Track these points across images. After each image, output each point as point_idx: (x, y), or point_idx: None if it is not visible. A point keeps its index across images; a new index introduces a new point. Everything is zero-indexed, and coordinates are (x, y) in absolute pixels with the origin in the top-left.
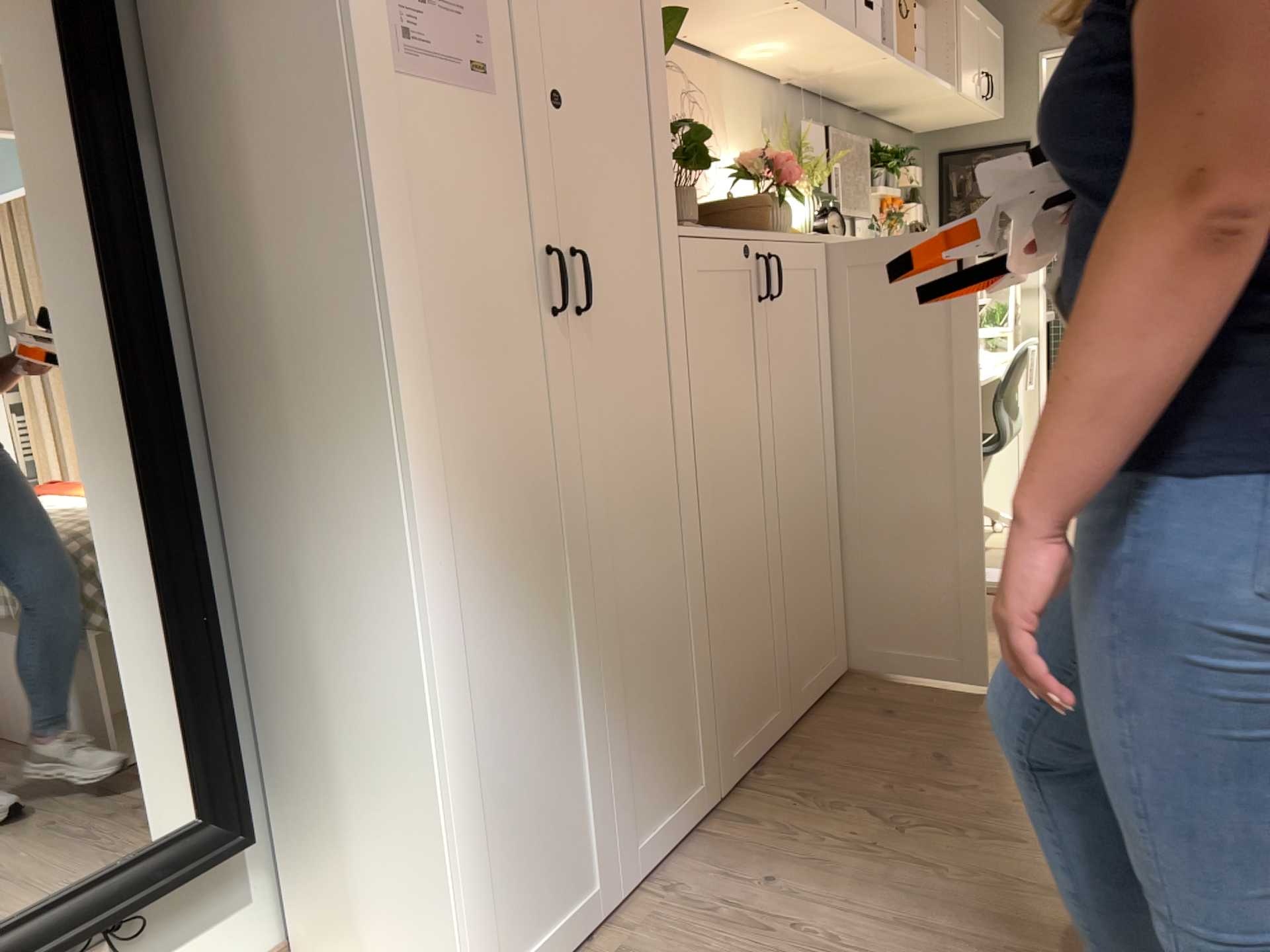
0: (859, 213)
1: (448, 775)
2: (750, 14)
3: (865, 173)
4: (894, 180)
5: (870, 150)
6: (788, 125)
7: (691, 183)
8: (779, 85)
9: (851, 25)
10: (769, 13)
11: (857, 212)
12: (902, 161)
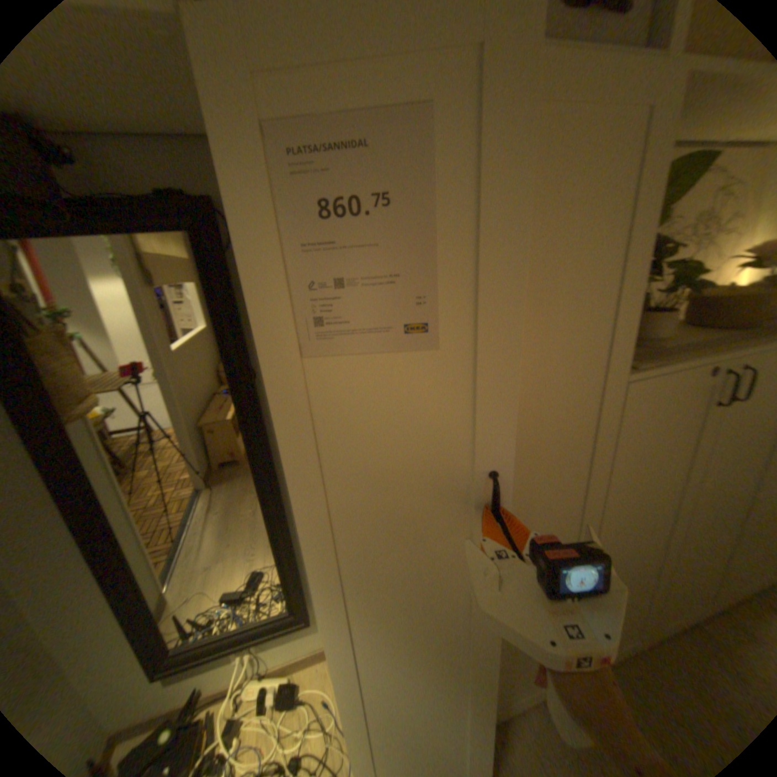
0: None
1: (349, 709)
2: None
3: None
4: None
5: None
6: None
7: (678, 304)
8: None
9: None
10: None
11: None
12: None
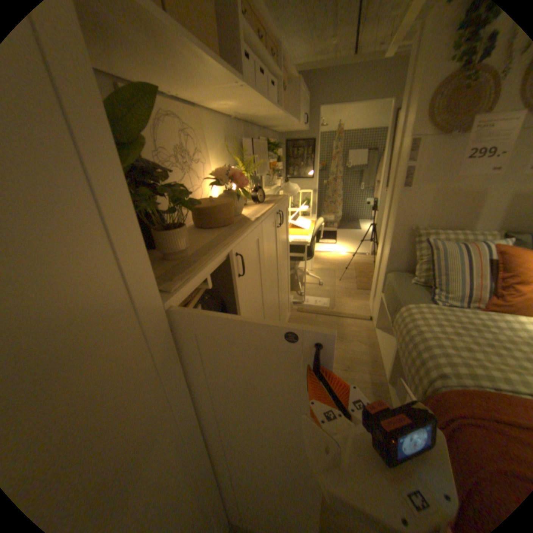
0: (264, 173)
1: None
2: (214, 85)
3: (265, 153)
4: (273, 153)
5: (266, 143)
6: (236, 137)
7: (182, 217)
8: (231, 118)
9: (267, 95)
10: (226, 86)
11: (263, 173)
12: (275, 144)
